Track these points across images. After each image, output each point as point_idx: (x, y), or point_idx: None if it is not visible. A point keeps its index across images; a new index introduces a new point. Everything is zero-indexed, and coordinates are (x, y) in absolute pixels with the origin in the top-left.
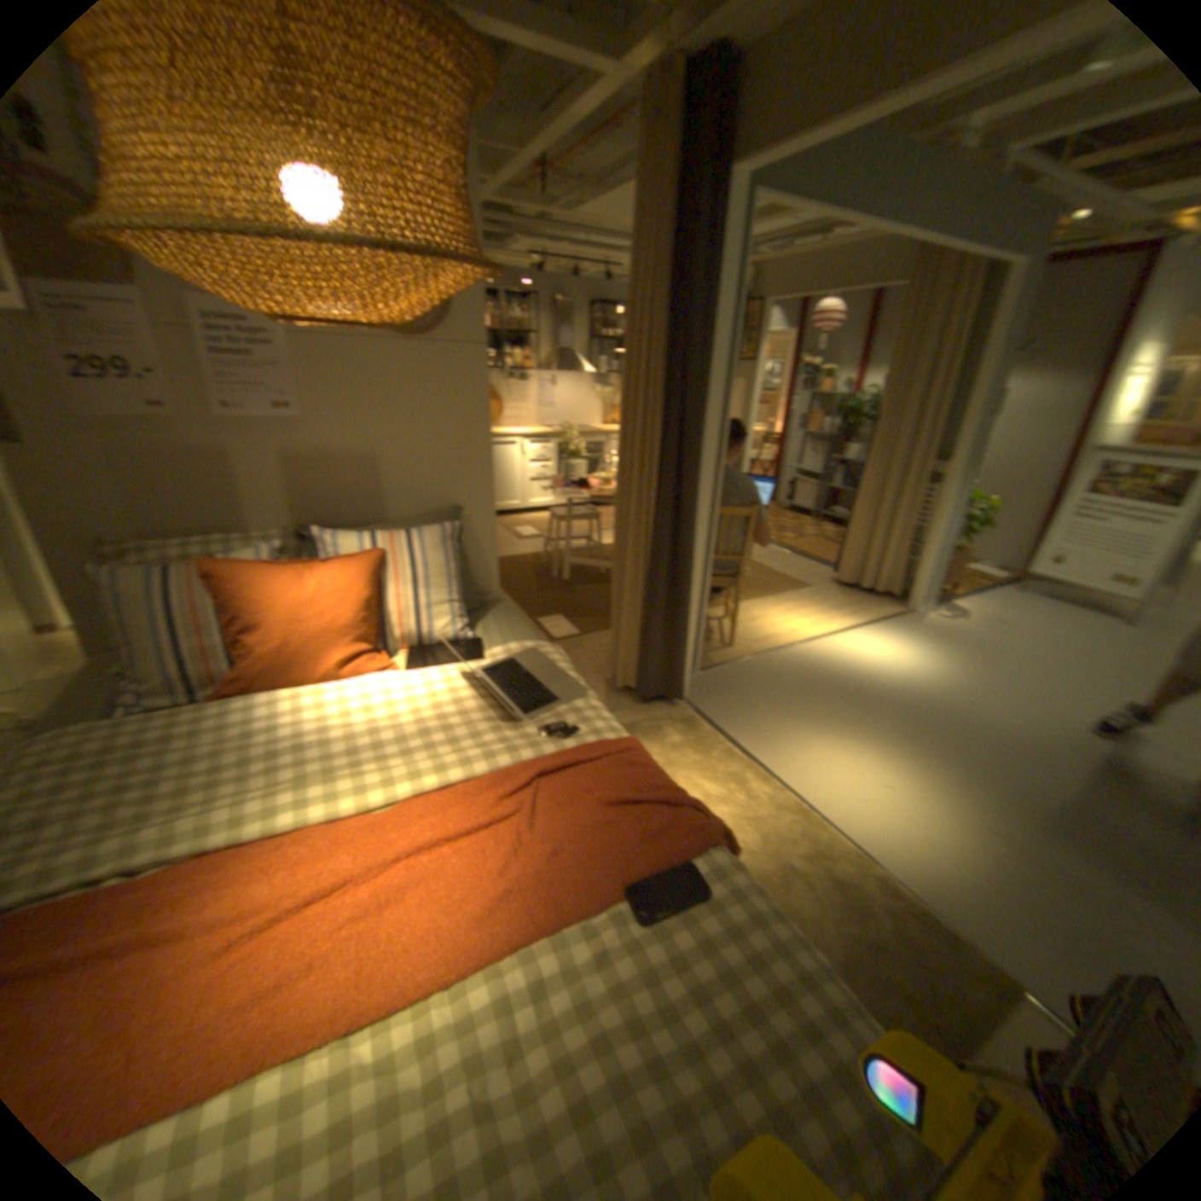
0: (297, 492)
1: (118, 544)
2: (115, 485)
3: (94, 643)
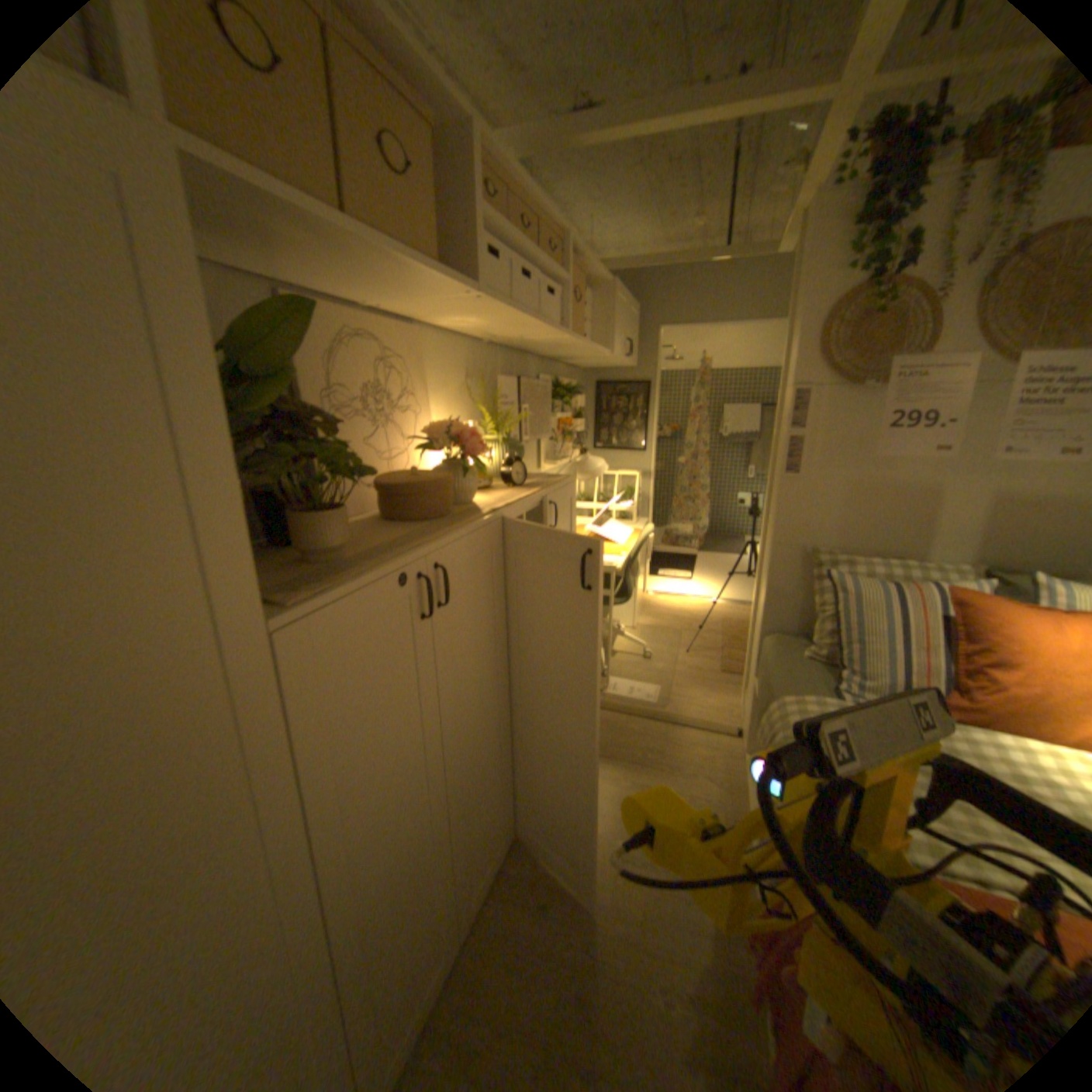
0: (997, 535)
1: (833, 557)
2: (844, 511)
3: (773, 626)
